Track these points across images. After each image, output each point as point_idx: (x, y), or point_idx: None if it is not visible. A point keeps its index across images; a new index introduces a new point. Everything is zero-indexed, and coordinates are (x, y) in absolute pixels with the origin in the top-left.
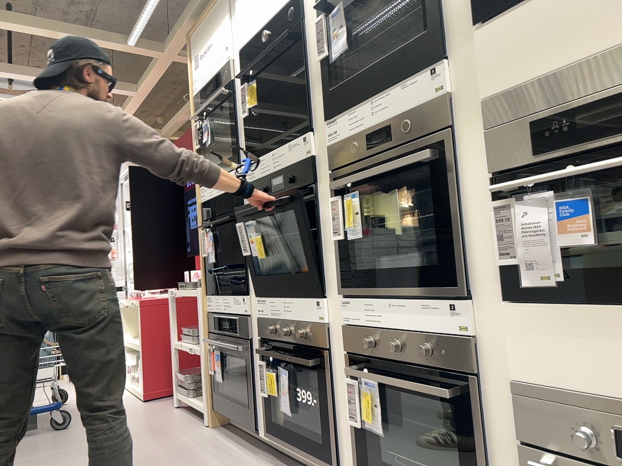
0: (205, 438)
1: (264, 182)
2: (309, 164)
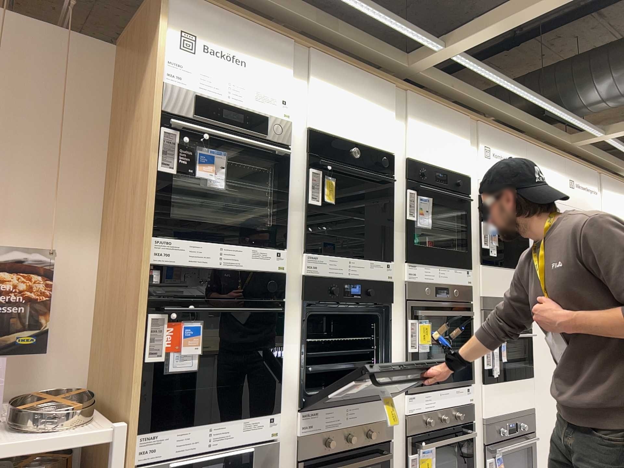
0: None
1: (334, 282)
2: (388, 285)
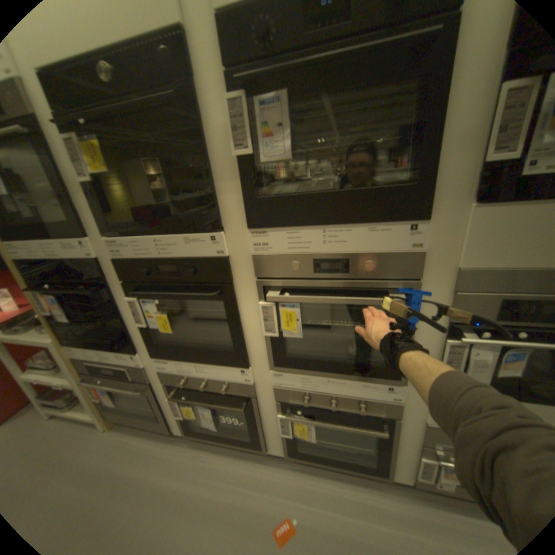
0: (113, 449)
1: (146, 266)
2: (225, 265)
